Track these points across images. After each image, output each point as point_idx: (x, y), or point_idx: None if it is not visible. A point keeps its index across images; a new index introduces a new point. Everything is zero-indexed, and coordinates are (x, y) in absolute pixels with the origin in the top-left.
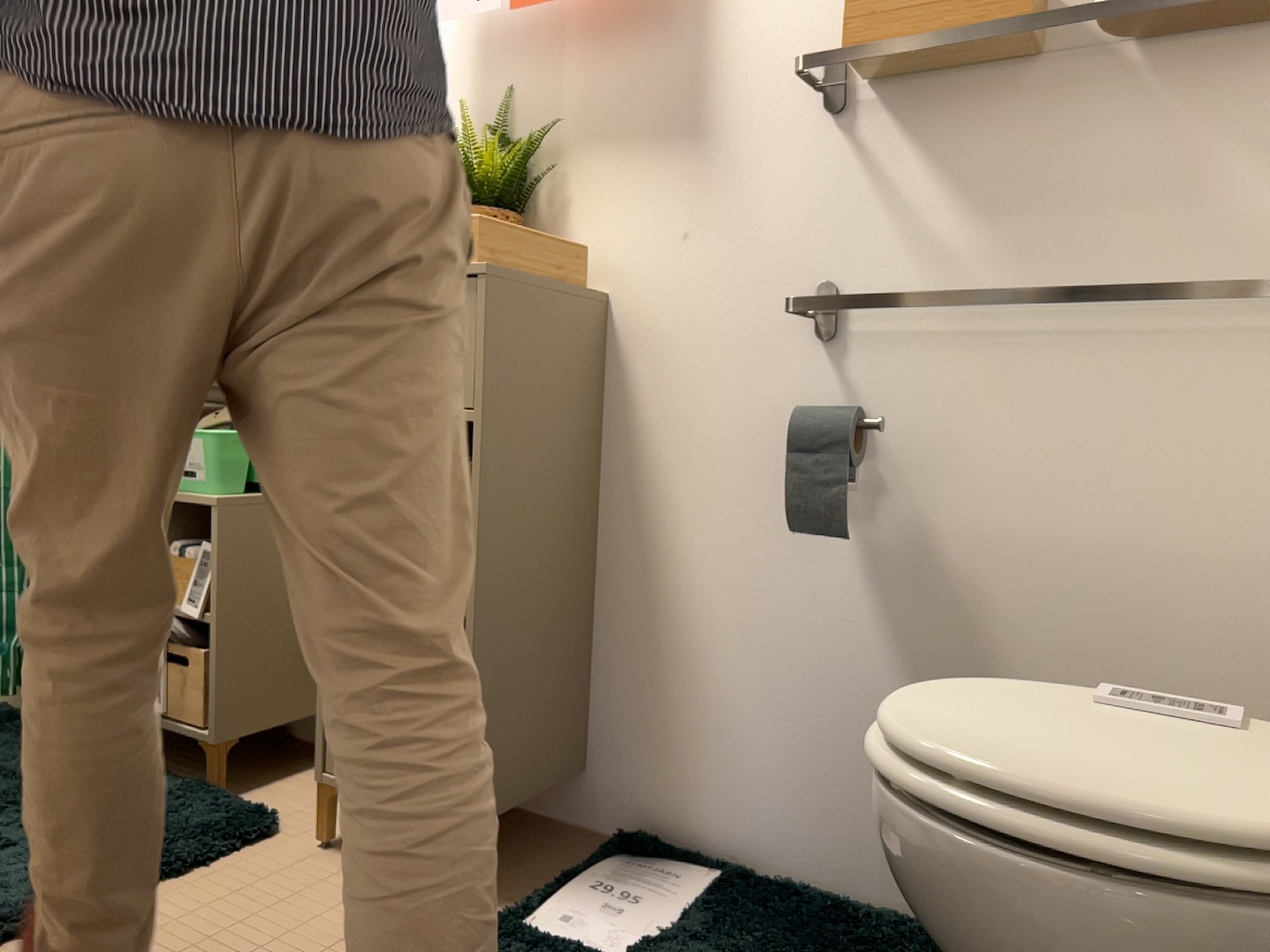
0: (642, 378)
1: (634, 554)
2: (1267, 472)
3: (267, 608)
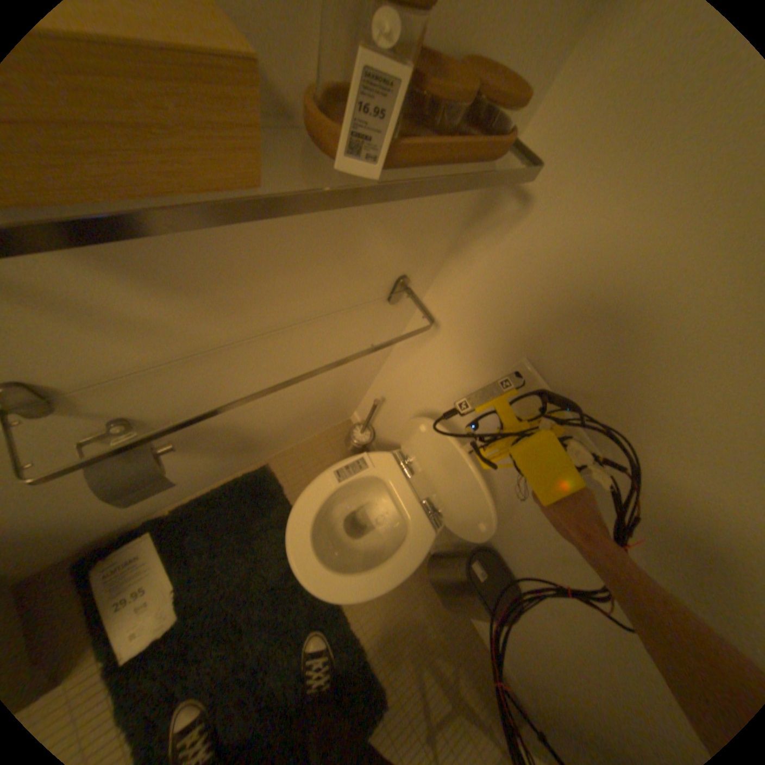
0: None
1: None
2: (356, 346)
3: None
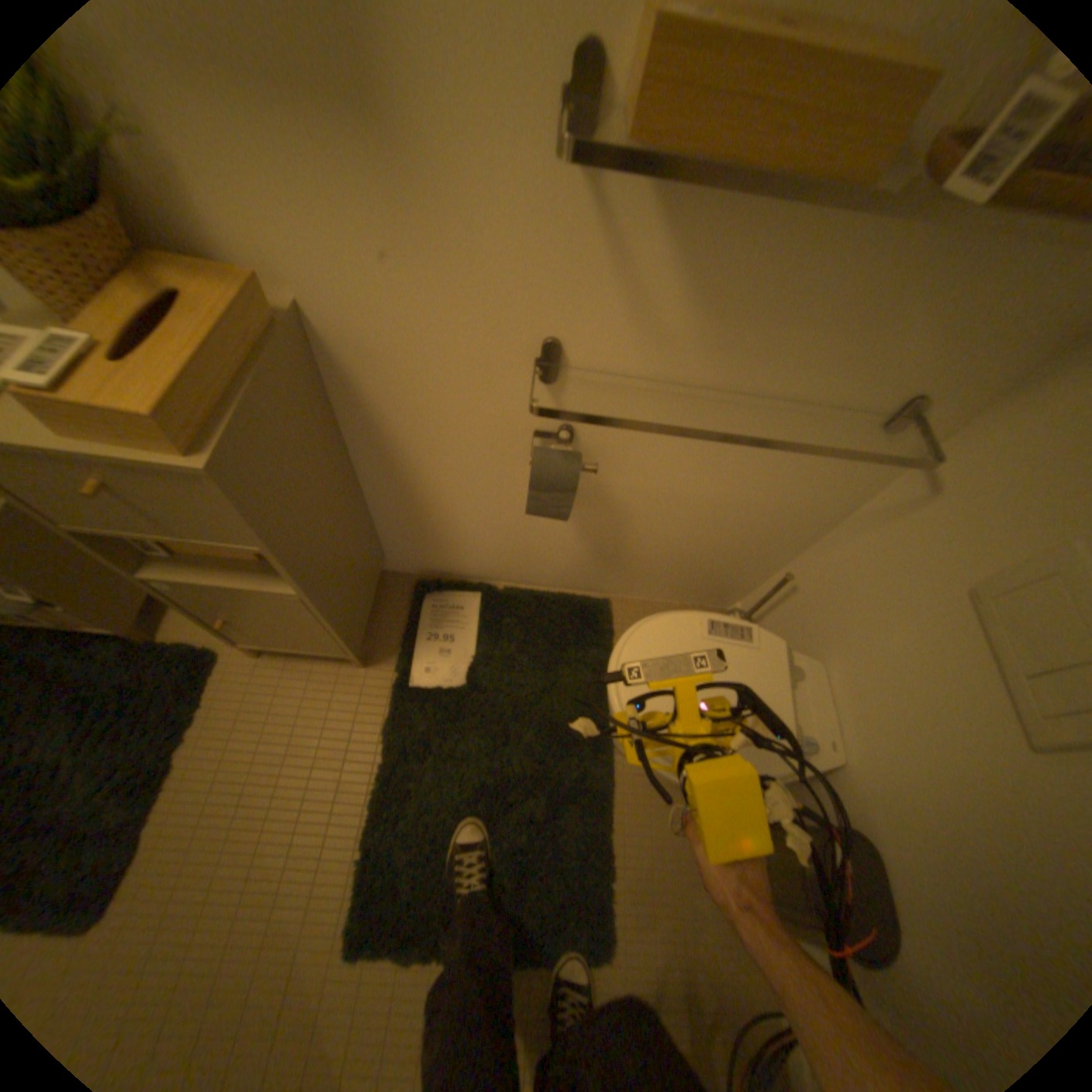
0: (365, 382)
1: (392, 483)
2: (807, 481)
3: (83, 566)
